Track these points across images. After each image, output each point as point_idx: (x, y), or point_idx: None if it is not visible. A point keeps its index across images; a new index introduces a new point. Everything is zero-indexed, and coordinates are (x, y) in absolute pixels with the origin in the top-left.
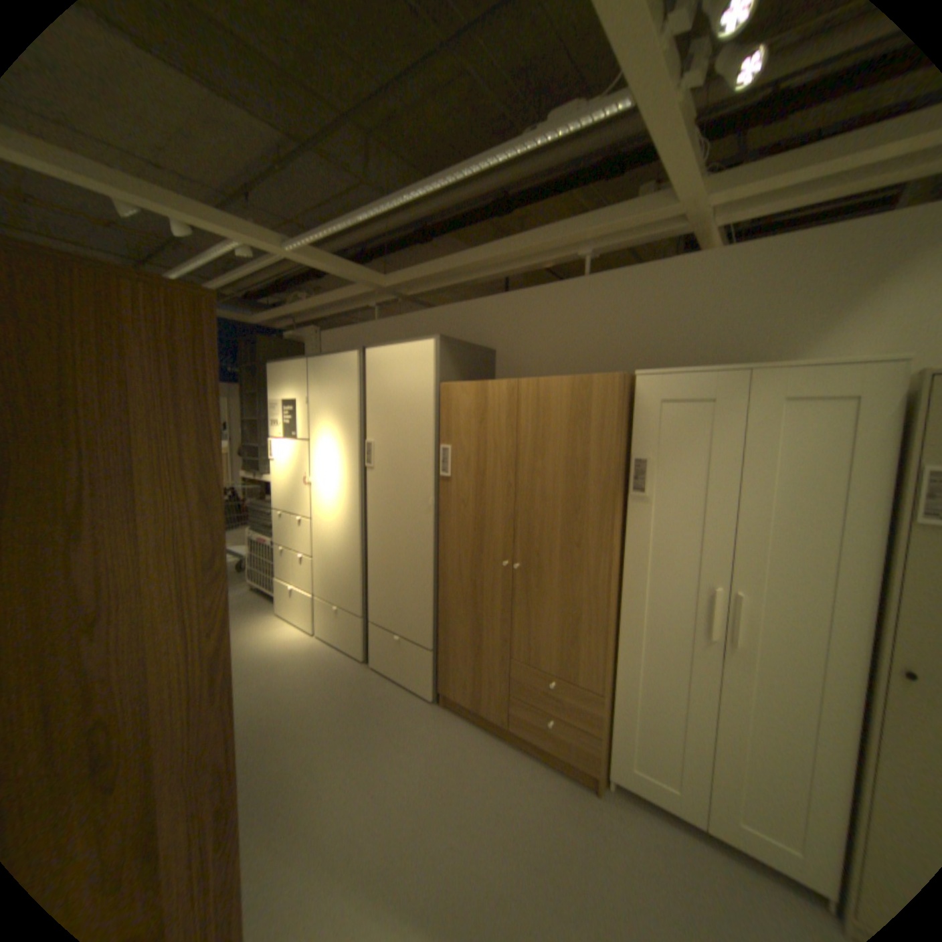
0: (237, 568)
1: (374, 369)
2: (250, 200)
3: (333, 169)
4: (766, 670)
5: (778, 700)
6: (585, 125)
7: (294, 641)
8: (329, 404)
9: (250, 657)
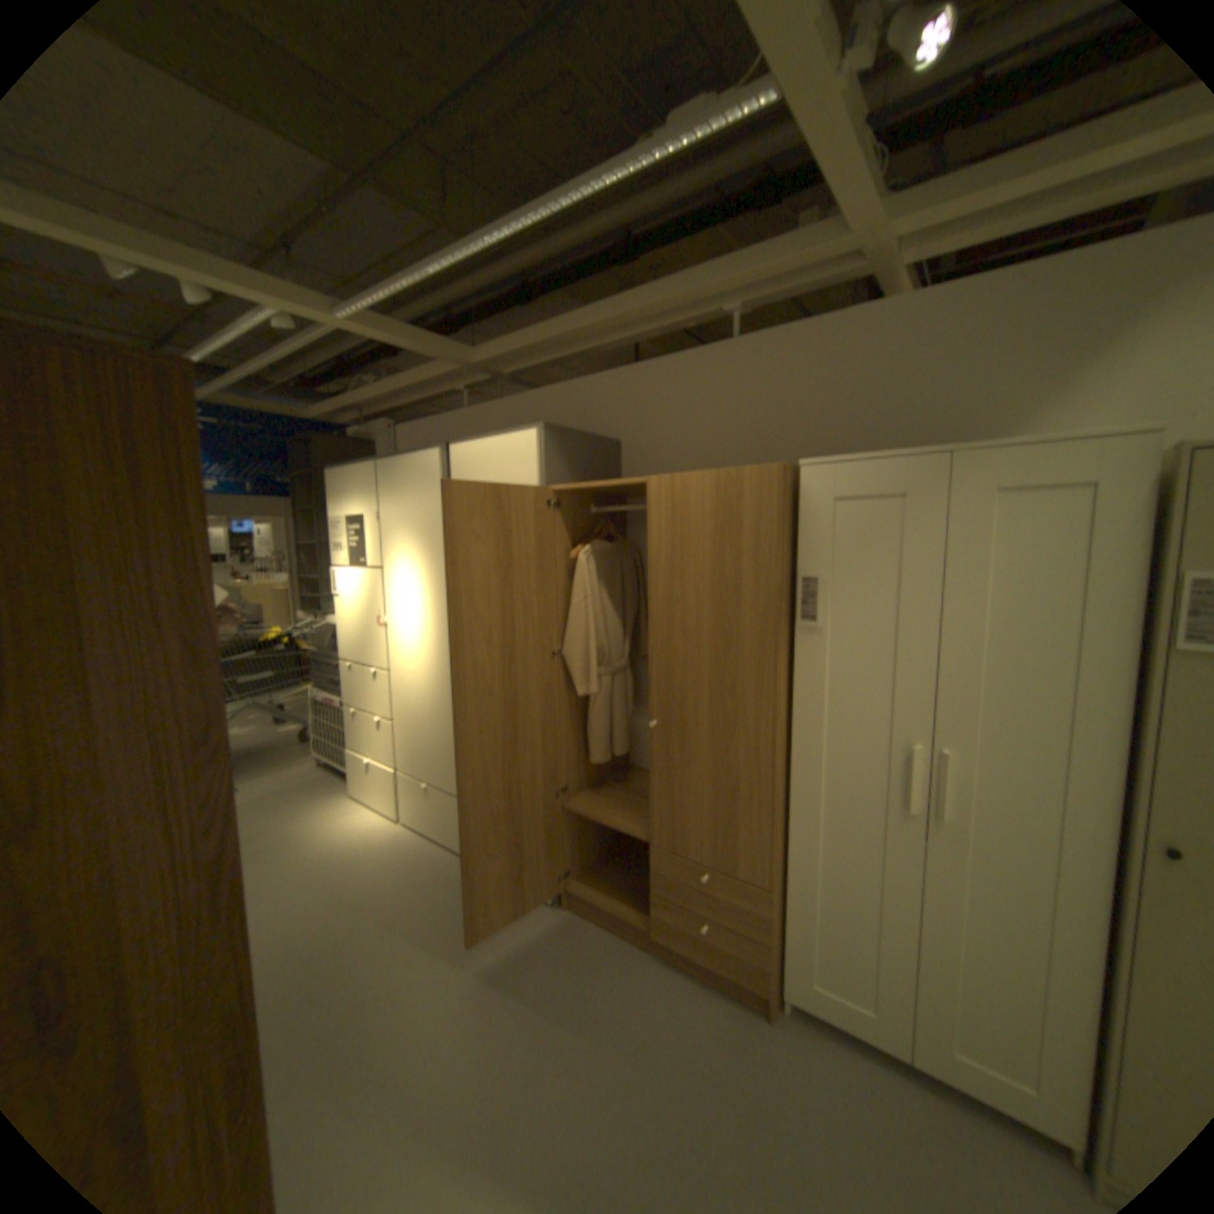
0: (300, 738)
1: (461, 472)
2: (294, 254)
3: (399, 209)
4: (983, 851)
5: (999, 890)
6: (727, 136)
7: (372, 831)
8: (405, 519)
9: (314, 853)
